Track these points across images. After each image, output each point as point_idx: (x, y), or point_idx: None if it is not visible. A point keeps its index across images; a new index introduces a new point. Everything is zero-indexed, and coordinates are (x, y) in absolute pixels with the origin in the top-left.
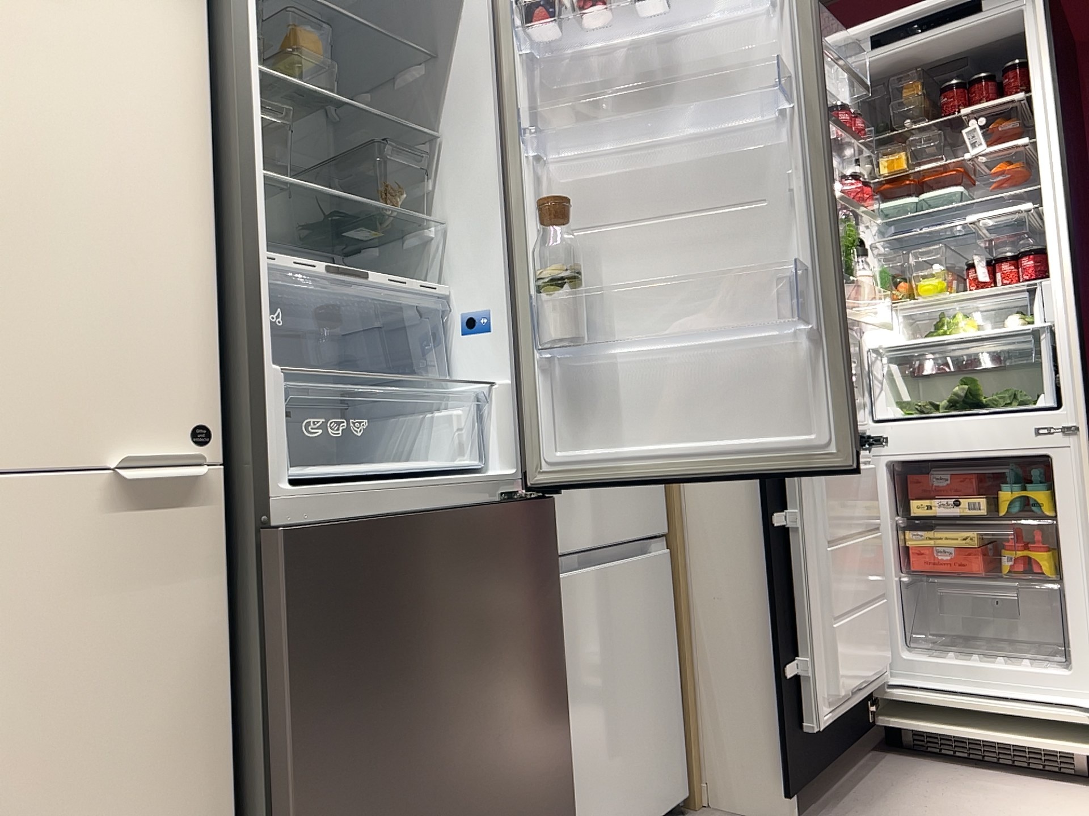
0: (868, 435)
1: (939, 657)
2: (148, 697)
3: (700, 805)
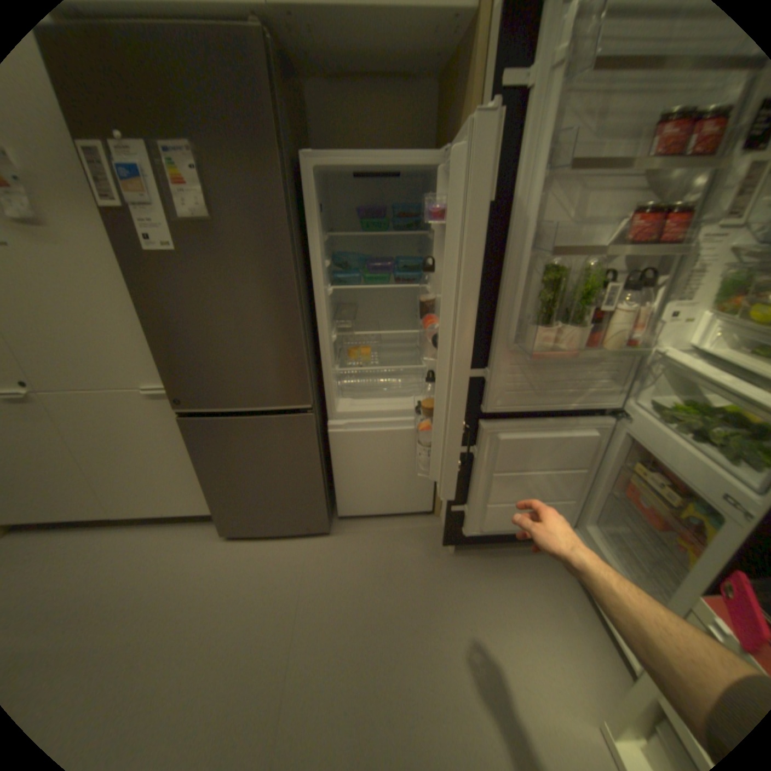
0: (622, 409)
1: (607, 544)
2: (172, 441)
3: (435, 516)
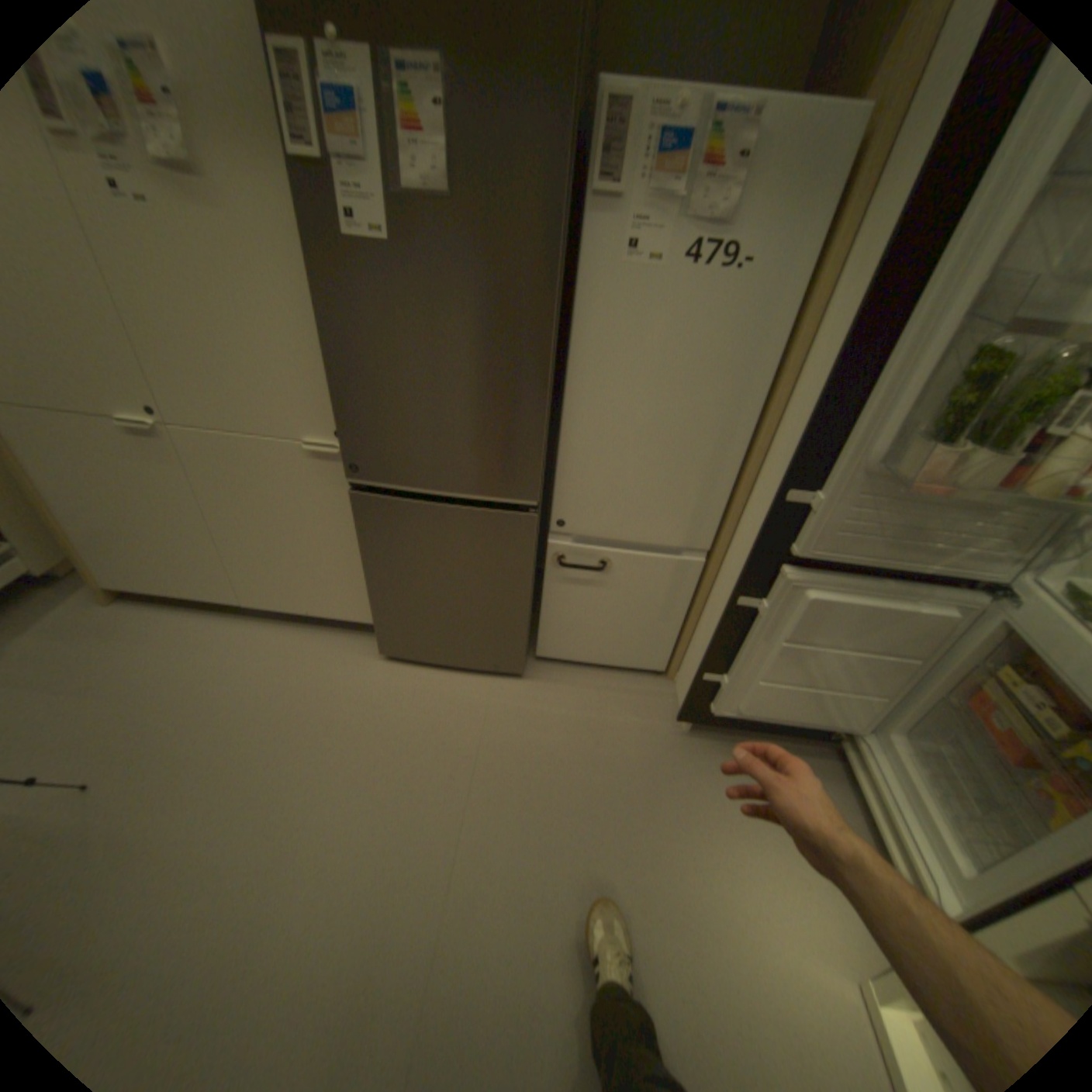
0: (1009, 586)
1: (919, 764)
2: (335, 520)
3: (669, 680)
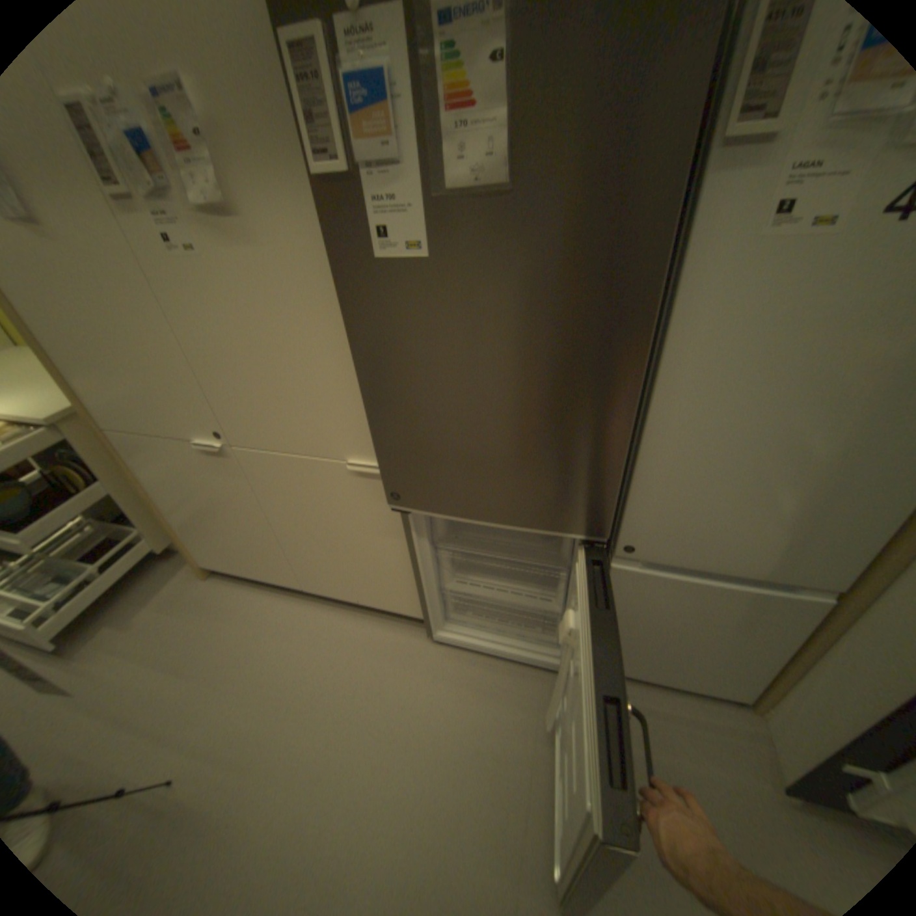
0: None
1: None
2: (378, 529)
3: (758, 714)
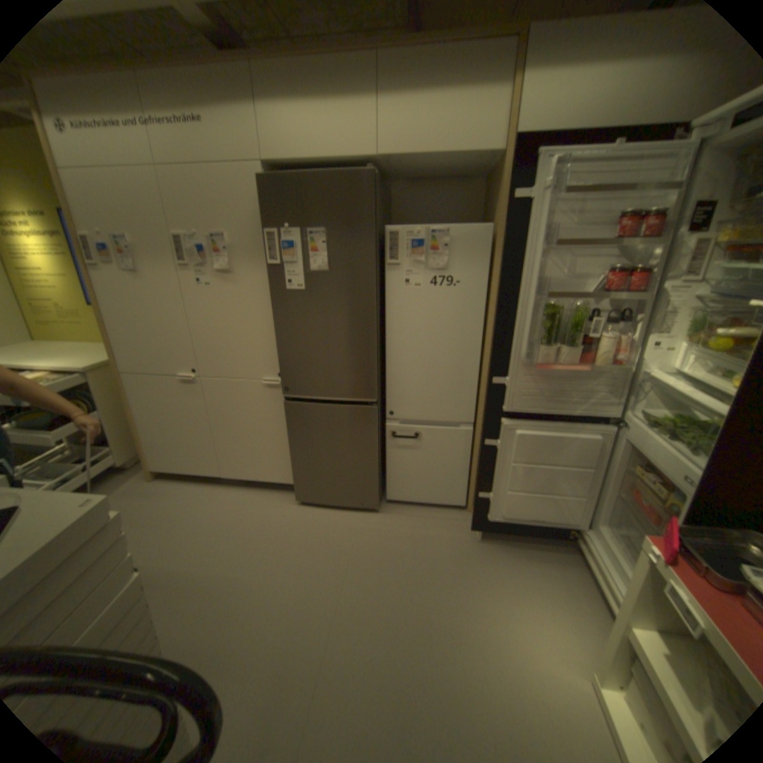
0: (623, 420)
1: (618, 543)
2: (275, 421)
3: (469, 512)
